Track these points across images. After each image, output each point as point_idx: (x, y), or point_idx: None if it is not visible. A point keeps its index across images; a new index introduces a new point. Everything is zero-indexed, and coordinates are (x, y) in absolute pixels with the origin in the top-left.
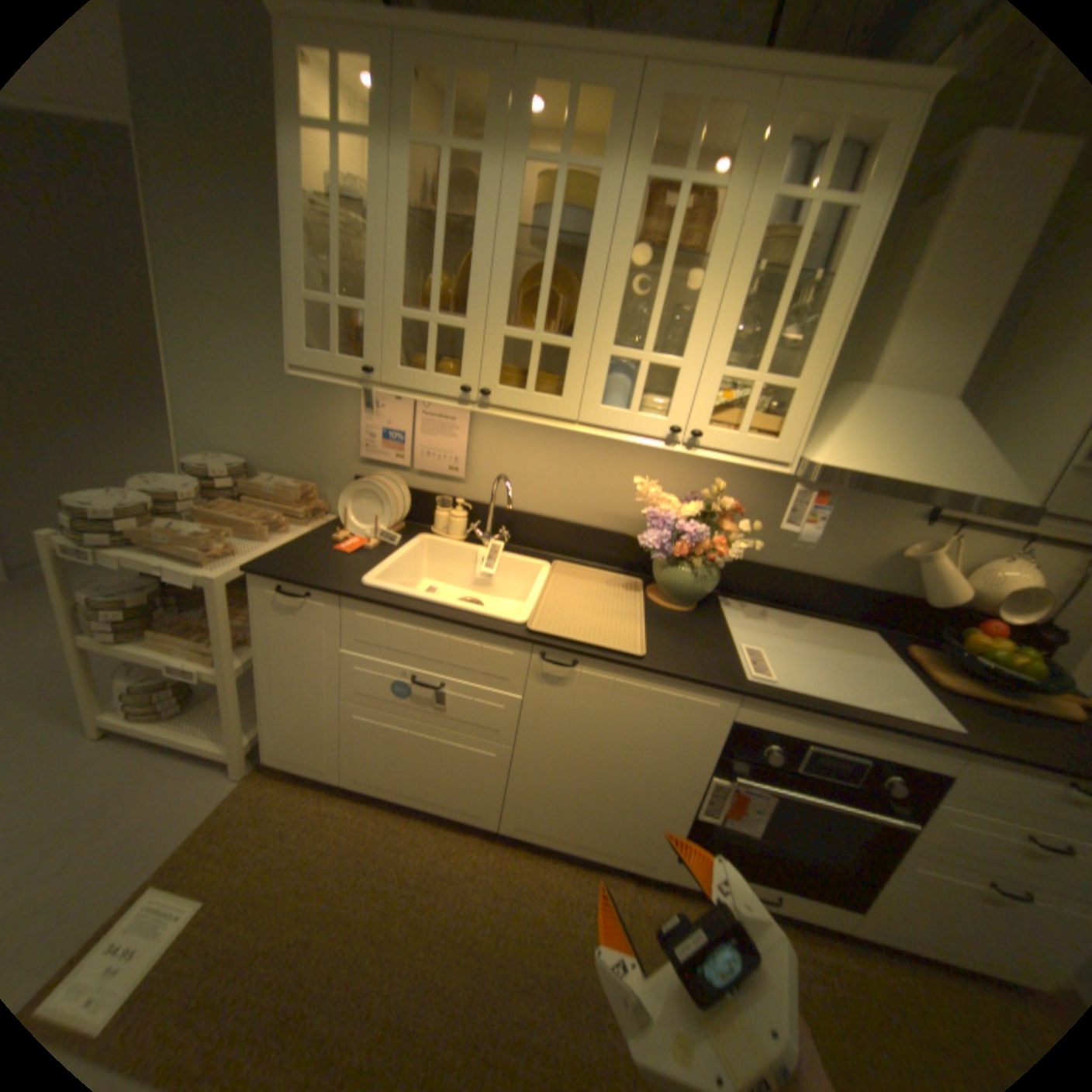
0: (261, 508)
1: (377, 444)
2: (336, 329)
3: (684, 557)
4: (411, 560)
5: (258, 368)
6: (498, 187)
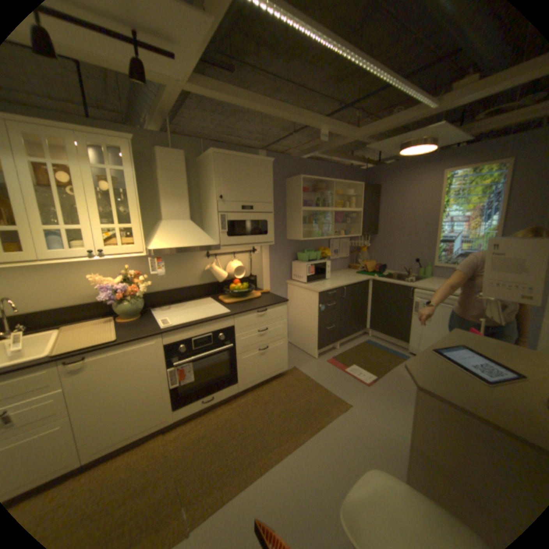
0: None
1: None
2: None
3: (123, 298)
4: None
5: None
6: None
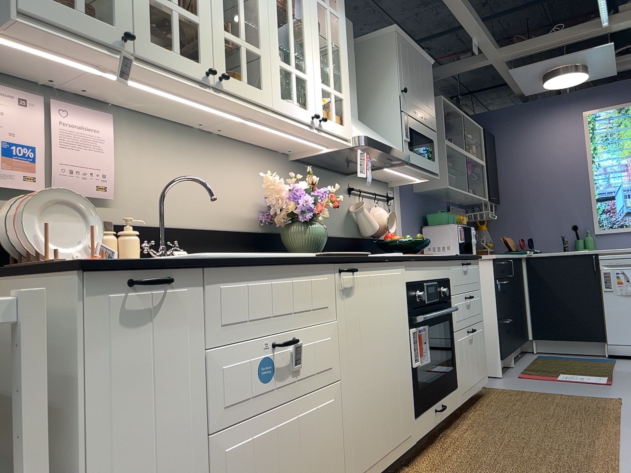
0: None
1: None
2: None
3: (317, 214)
4: None
5: None
6: None
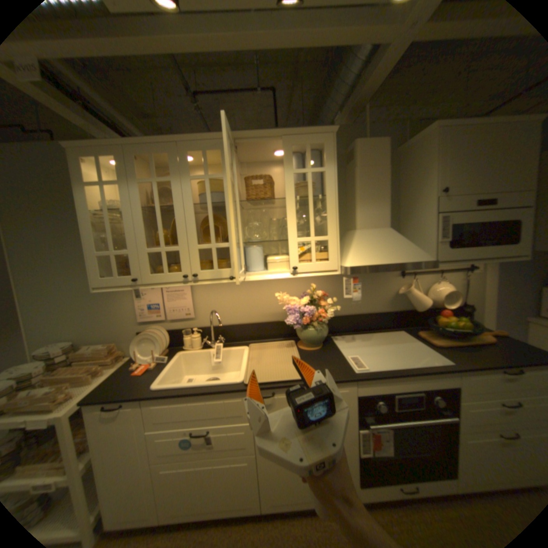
0: (85, 366)
1: (146, 313)
2: (115, 264)
3: (309, 323)
4: (176, 367)
5: (74, 292)
6: (181, 191)
